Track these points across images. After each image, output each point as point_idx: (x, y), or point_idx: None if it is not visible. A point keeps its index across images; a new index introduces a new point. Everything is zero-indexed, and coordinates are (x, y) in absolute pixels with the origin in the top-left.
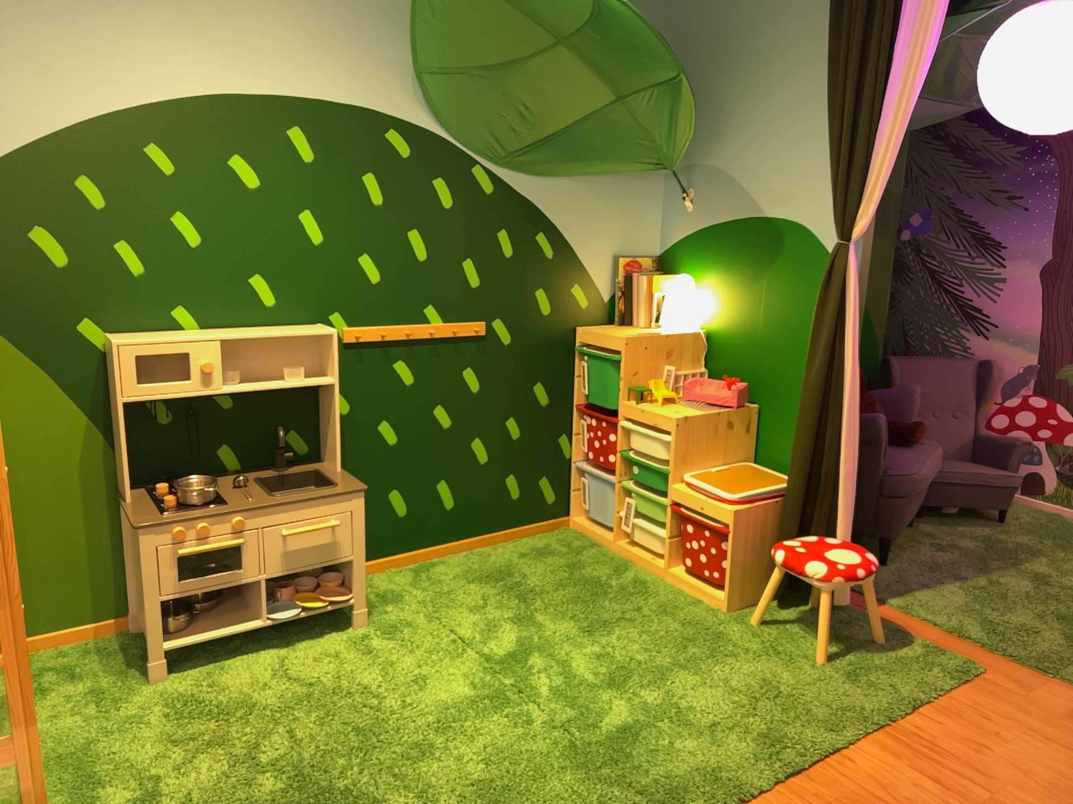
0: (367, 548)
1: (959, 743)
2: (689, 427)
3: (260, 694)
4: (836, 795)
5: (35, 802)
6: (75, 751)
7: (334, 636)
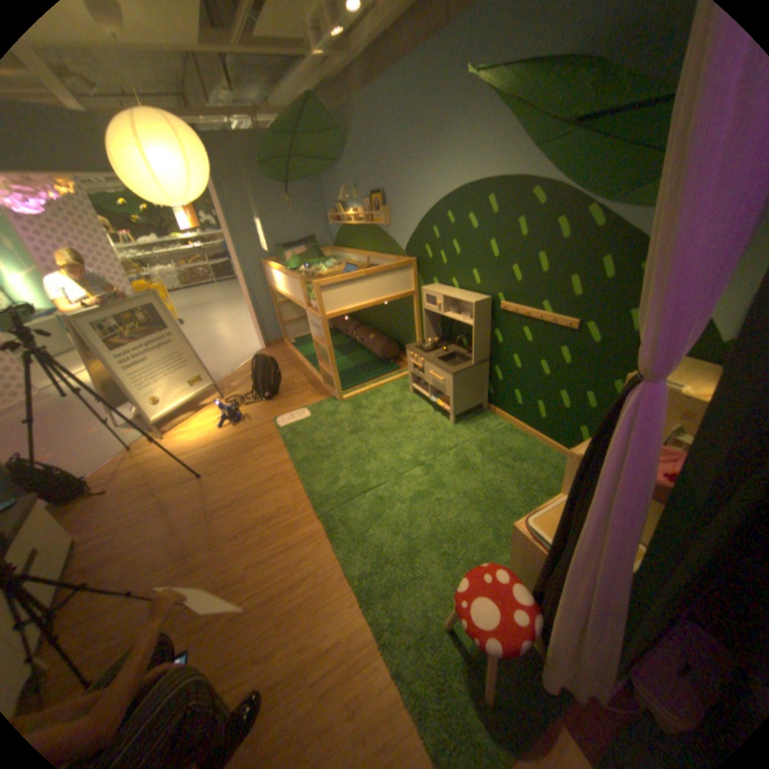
0: (503, 407)
1: (355, 697)
2: (579, 466)
3: (406, 413)
4: (327, 589)
5: (356, 393)
6: (379, 392)
7: (444, 420)
